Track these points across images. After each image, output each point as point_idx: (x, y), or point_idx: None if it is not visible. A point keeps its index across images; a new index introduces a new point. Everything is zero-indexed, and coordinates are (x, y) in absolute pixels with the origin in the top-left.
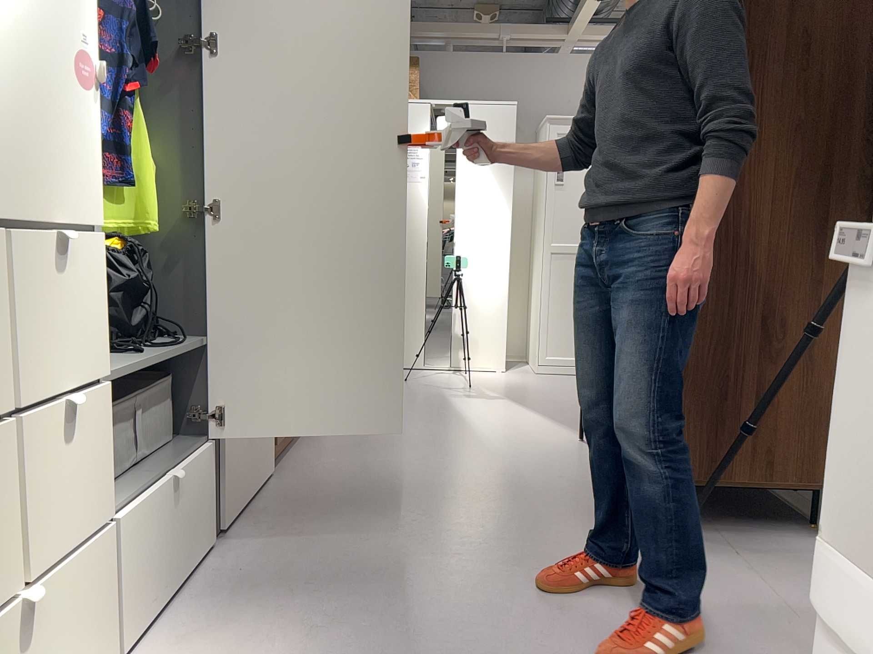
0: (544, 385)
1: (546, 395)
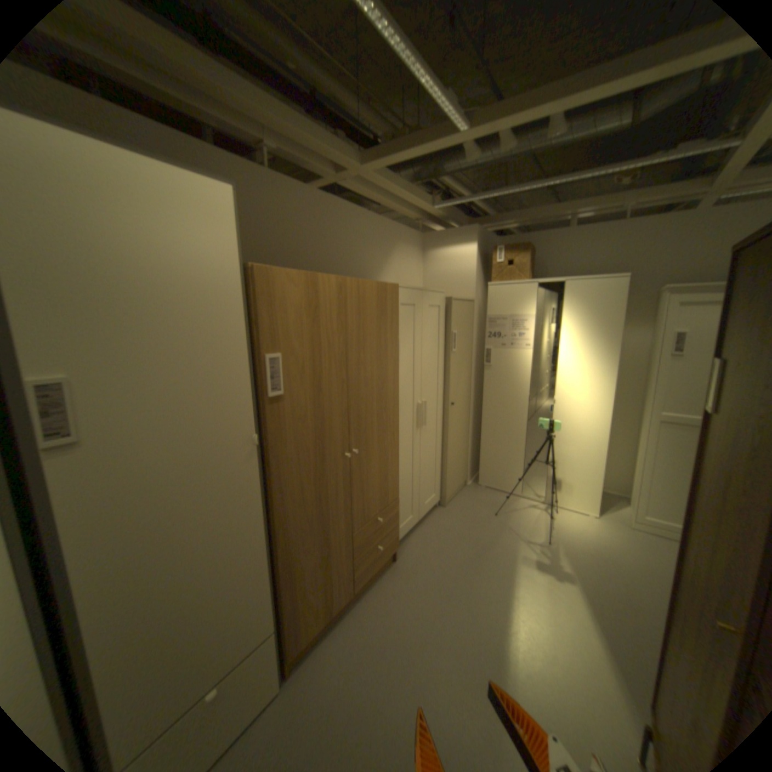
0: (632, 561)
1: (627, 588)
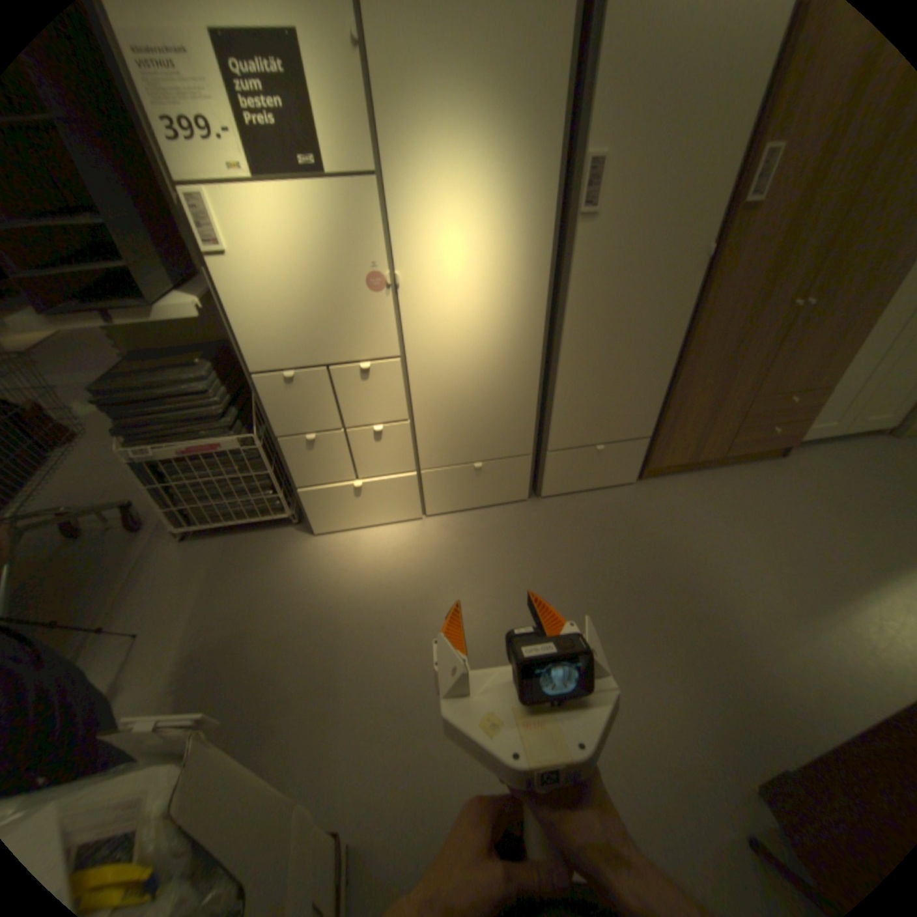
0: None
1: None
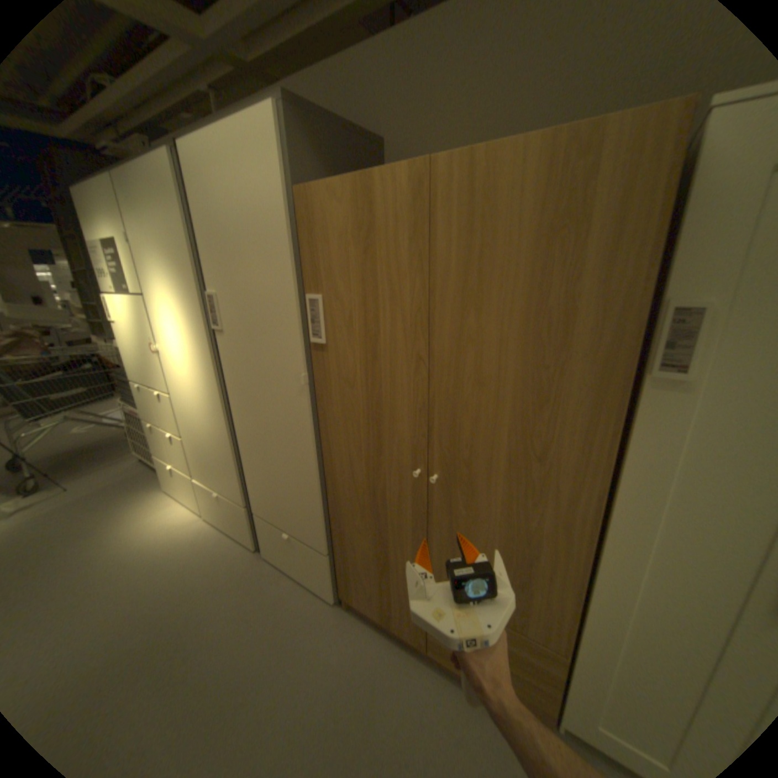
0: None
1: None
